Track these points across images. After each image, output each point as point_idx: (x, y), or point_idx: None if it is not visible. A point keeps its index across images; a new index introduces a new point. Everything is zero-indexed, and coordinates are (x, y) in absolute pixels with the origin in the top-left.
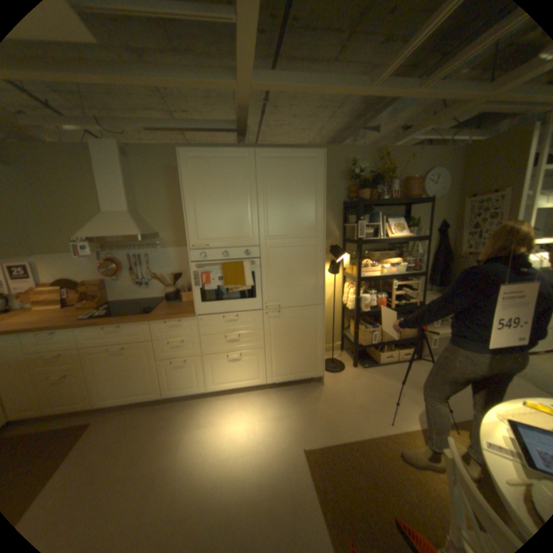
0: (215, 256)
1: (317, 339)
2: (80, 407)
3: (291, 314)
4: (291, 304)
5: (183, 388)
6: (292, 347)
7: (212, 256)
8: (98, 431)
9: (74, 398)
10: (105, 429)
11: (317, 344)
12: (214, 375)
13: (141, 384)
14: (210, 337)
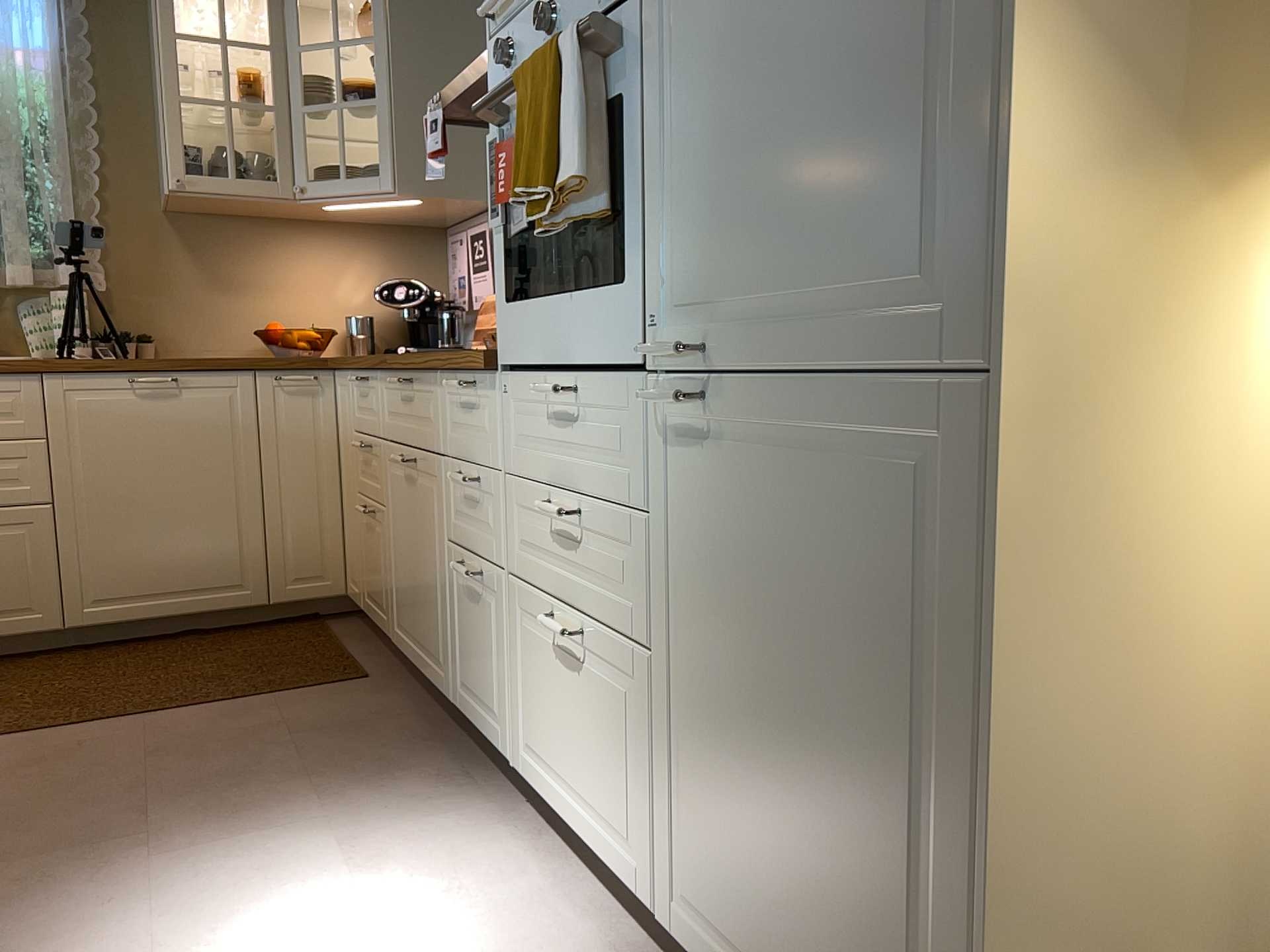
0: (535, 44)
1: (954, 797)
2: (384, 625)
3: (778, 440)
4: (777, 346)
5: (481, 702)
6: (777, 747)
7: (529, 49)
8: (338, 698)
9: (380, 591)
10: (346, 703)
11: (953, 850)
12: (532, 703)
13: (431, 619)
14: (526, 492)
